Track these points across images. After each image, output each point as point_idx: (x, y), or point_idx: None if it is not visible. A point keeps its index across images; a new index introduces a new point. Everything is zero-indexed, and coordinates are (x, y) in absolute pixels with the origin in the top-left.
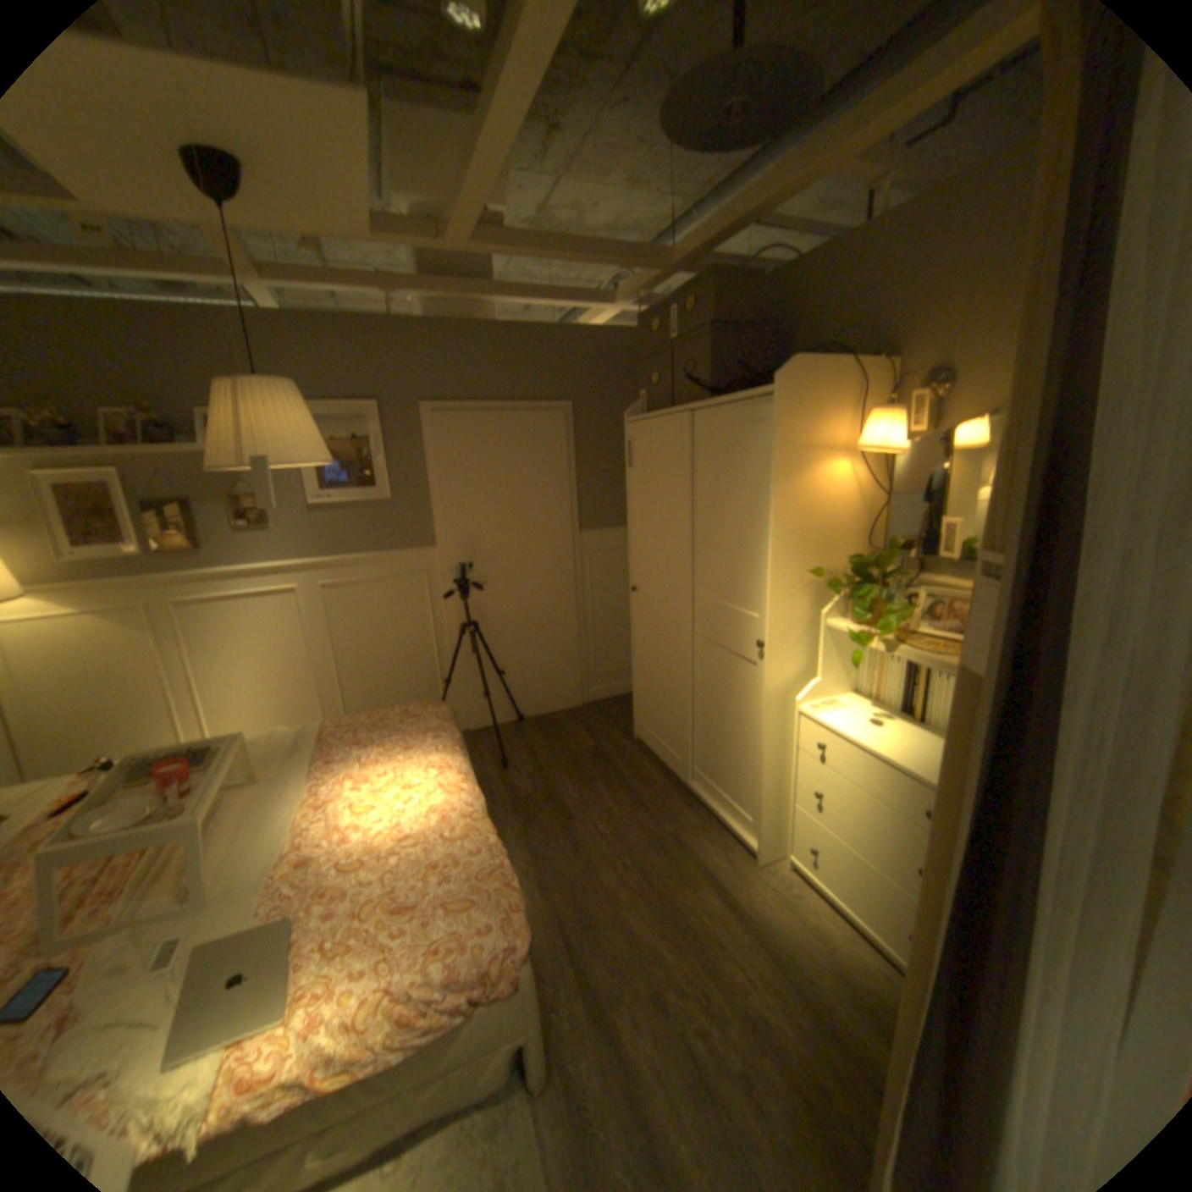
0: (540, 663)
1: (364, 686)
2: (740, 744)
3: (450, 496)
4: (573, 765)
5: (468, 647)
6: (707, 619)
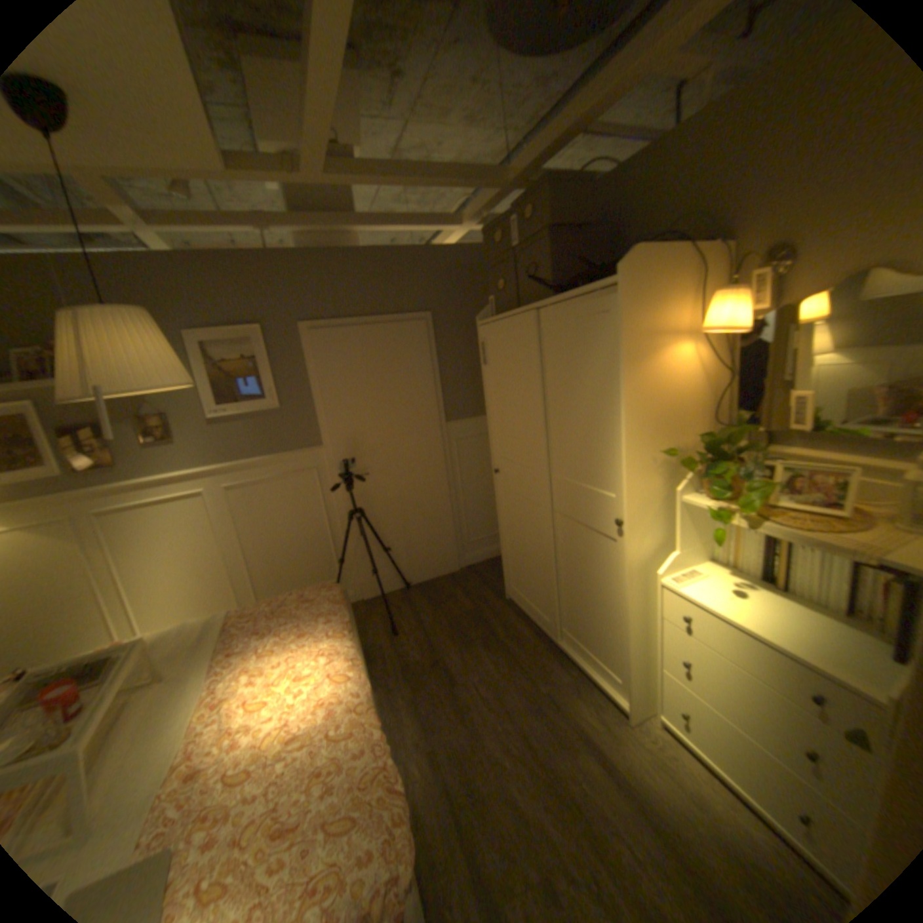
0: (422, 537)
1: (270, 570)
2: (605, 612)
3: (332, 401)
4: (454, 628)
5: (357, 529)
6: (566, 497)
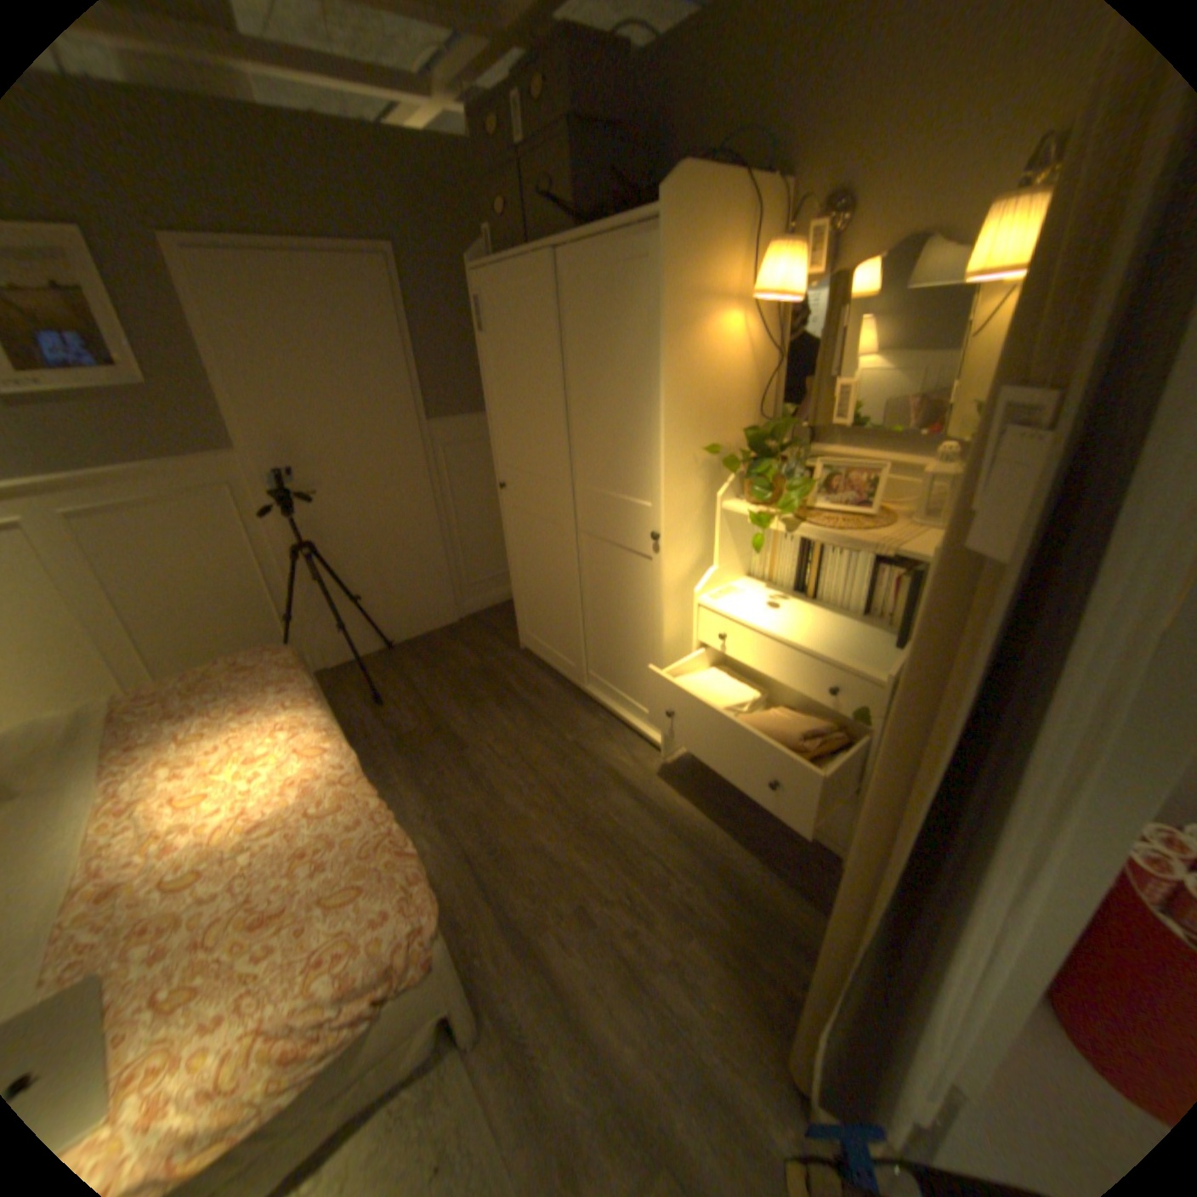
0: (403, 580)
1: (170, 637)
2: (636, 642)
3: (239, 376)
4: (457, 687)
5: (306, 572)
6: (592, 512)
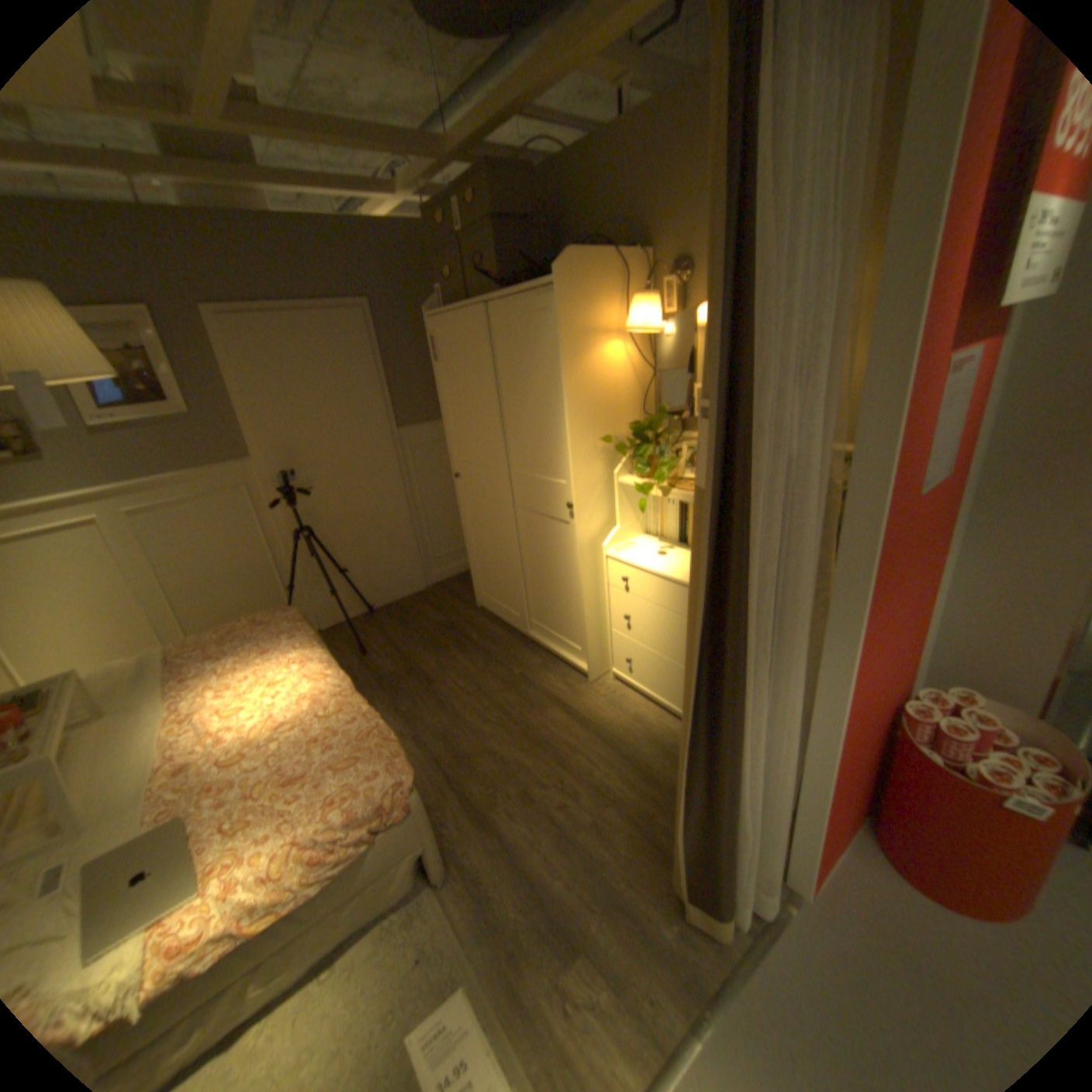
0: (380, 556)
1: (200, 607)
2: (564, 591)
3: (254, 403)
4: (426, 639)
5: (304, 552)
6: (524, 492)
